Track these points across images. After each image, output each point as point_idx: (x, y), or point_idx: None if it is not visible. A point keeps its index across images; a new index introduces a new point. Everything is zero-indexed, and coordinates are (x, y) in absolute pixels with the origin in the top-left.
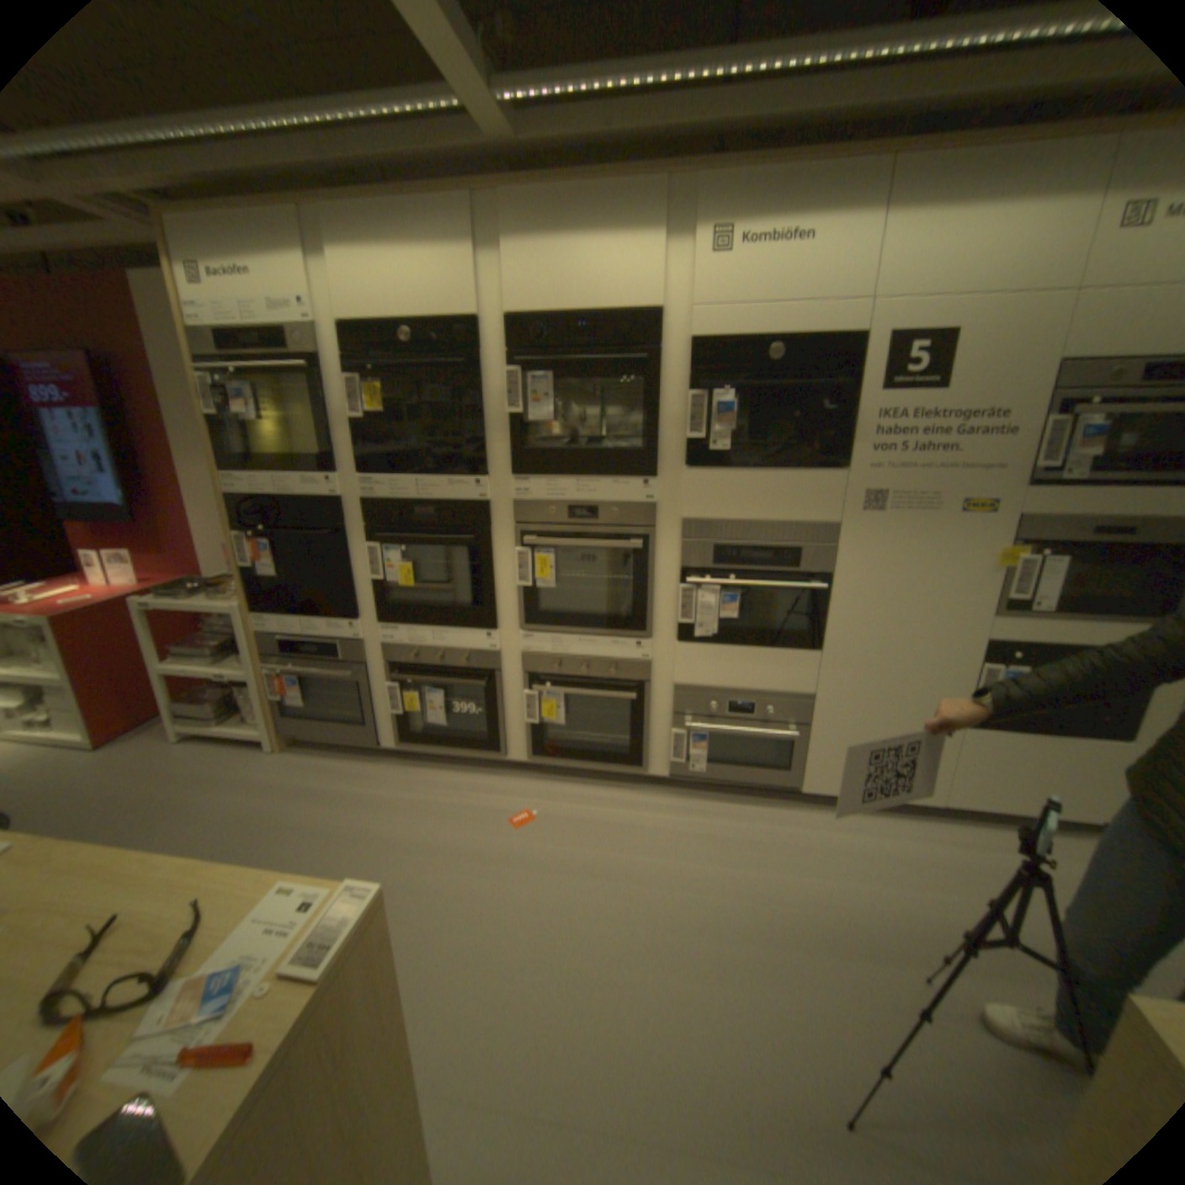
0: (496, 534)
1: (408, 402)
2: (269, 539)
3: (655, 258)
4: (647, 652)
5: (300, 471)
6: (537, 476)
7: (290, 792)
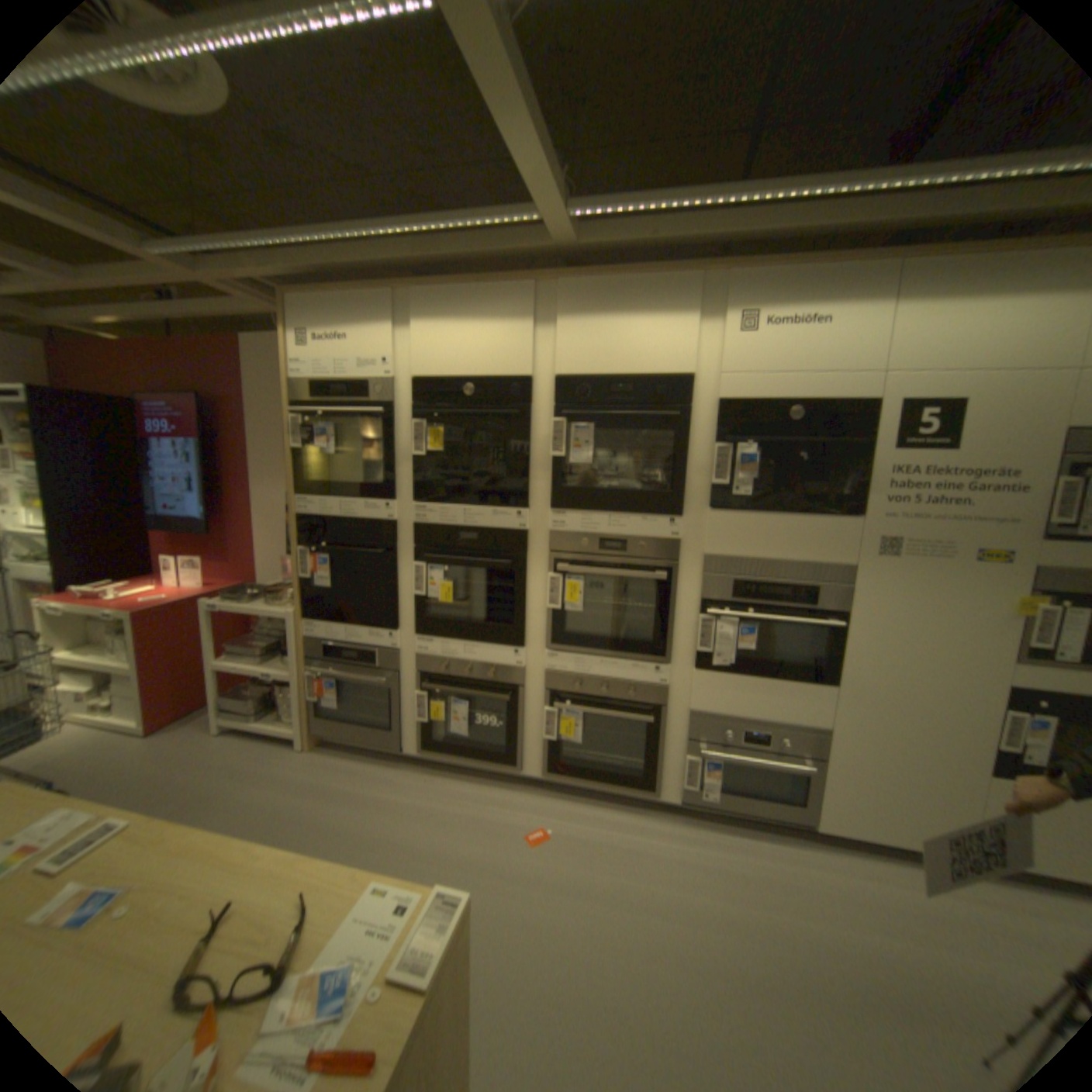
0: (531, 560)
1: (463, 444)
2: (329, 554)
3: (689, 334)
4: (666, 677)
5: (364, 497)
6: (573, 511)
7: (318, 790)
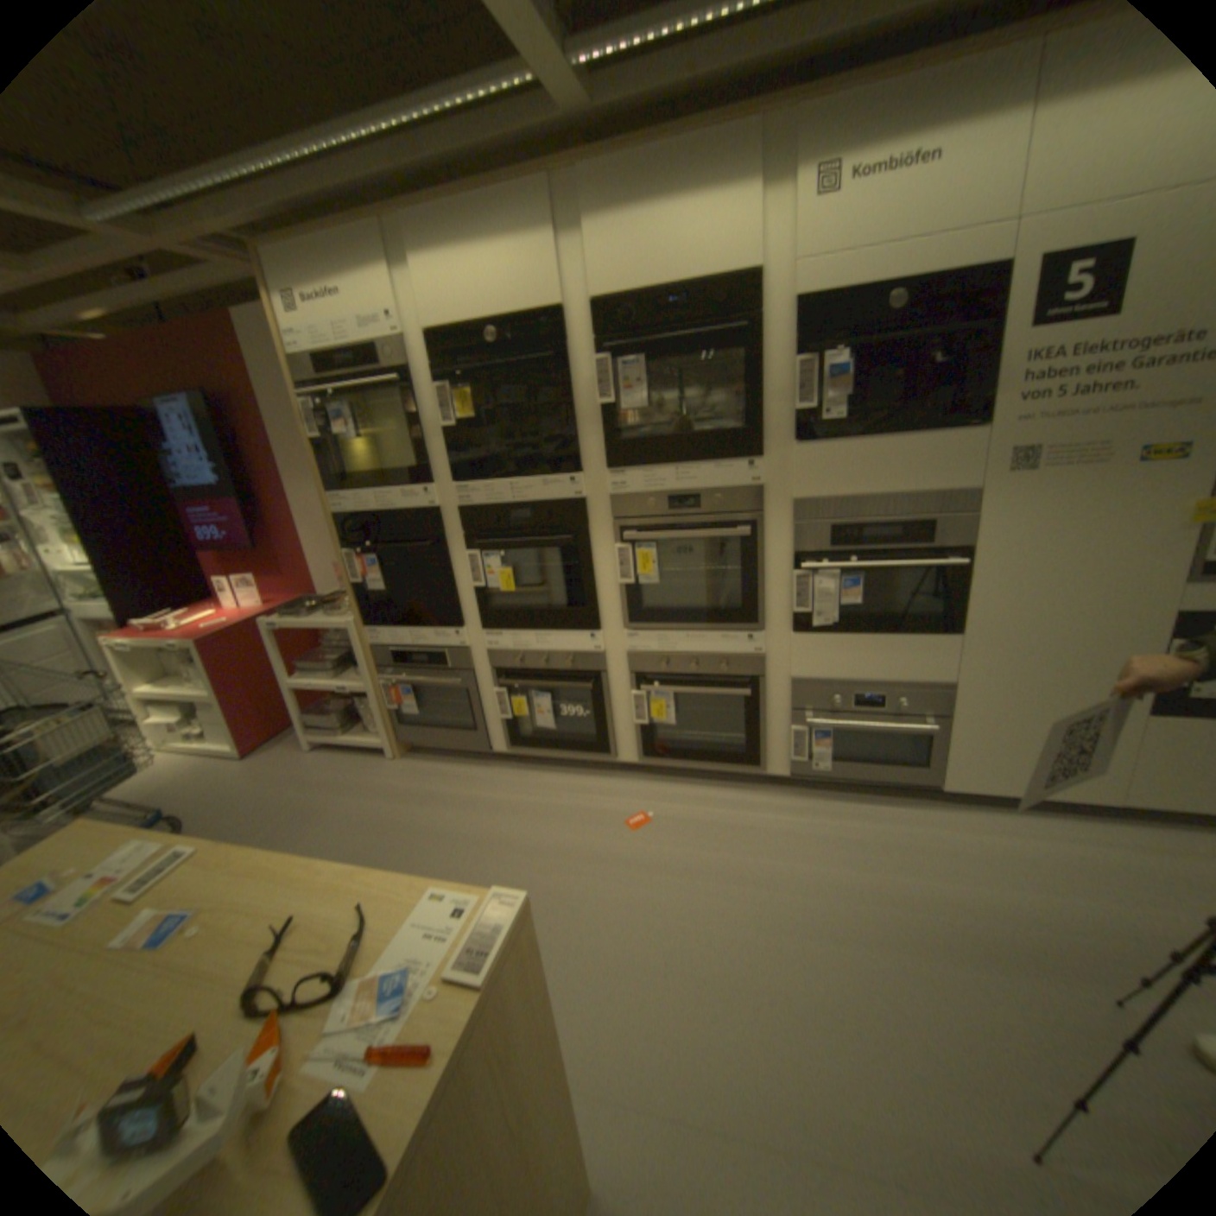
0: (592, 532)
1: (495, 405)
2: (375, 555)
3: (749, 212)
4: (759, 645)
5: (398, 485)
6: (632, 468)
7: (412, 796)
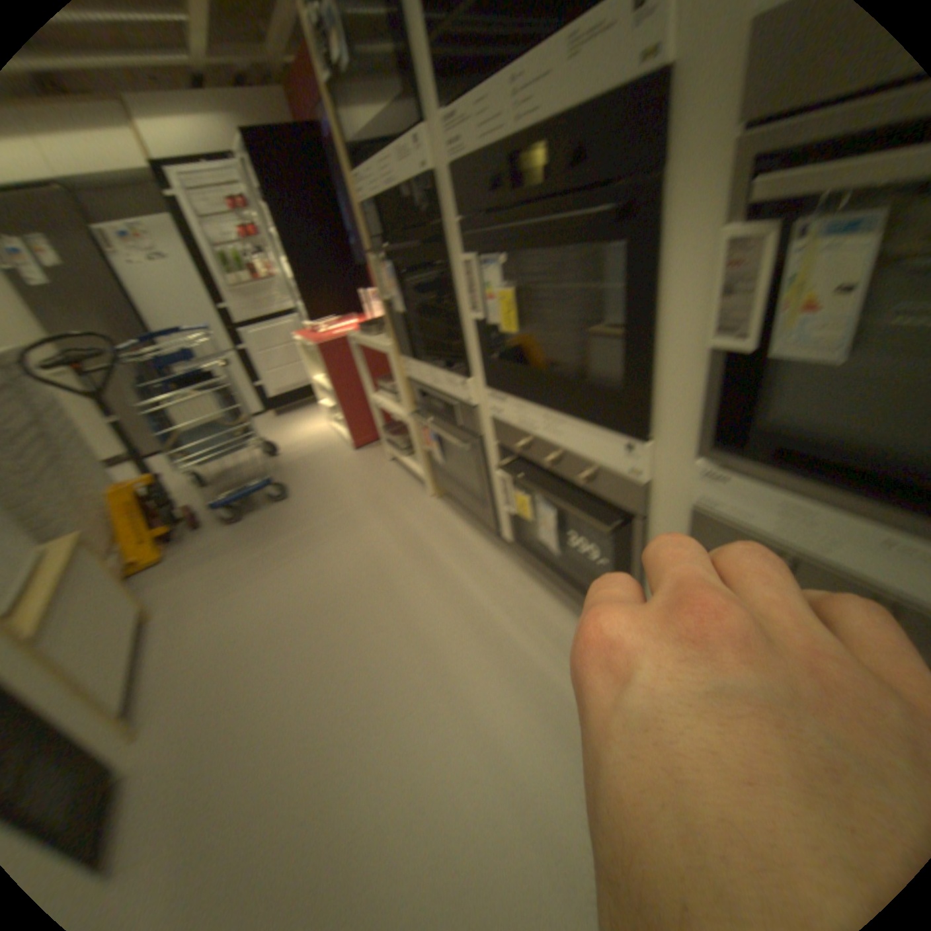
0: (675, 181)
1: None
2: (403, 260)
3: None
4: None
5: (402, 137)
6: None
7: (417, 544)
